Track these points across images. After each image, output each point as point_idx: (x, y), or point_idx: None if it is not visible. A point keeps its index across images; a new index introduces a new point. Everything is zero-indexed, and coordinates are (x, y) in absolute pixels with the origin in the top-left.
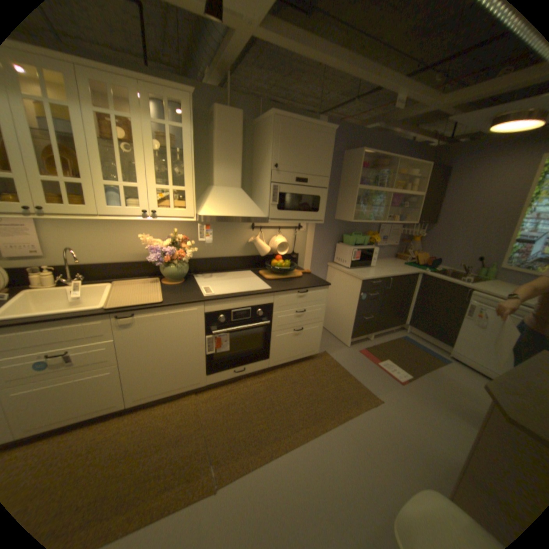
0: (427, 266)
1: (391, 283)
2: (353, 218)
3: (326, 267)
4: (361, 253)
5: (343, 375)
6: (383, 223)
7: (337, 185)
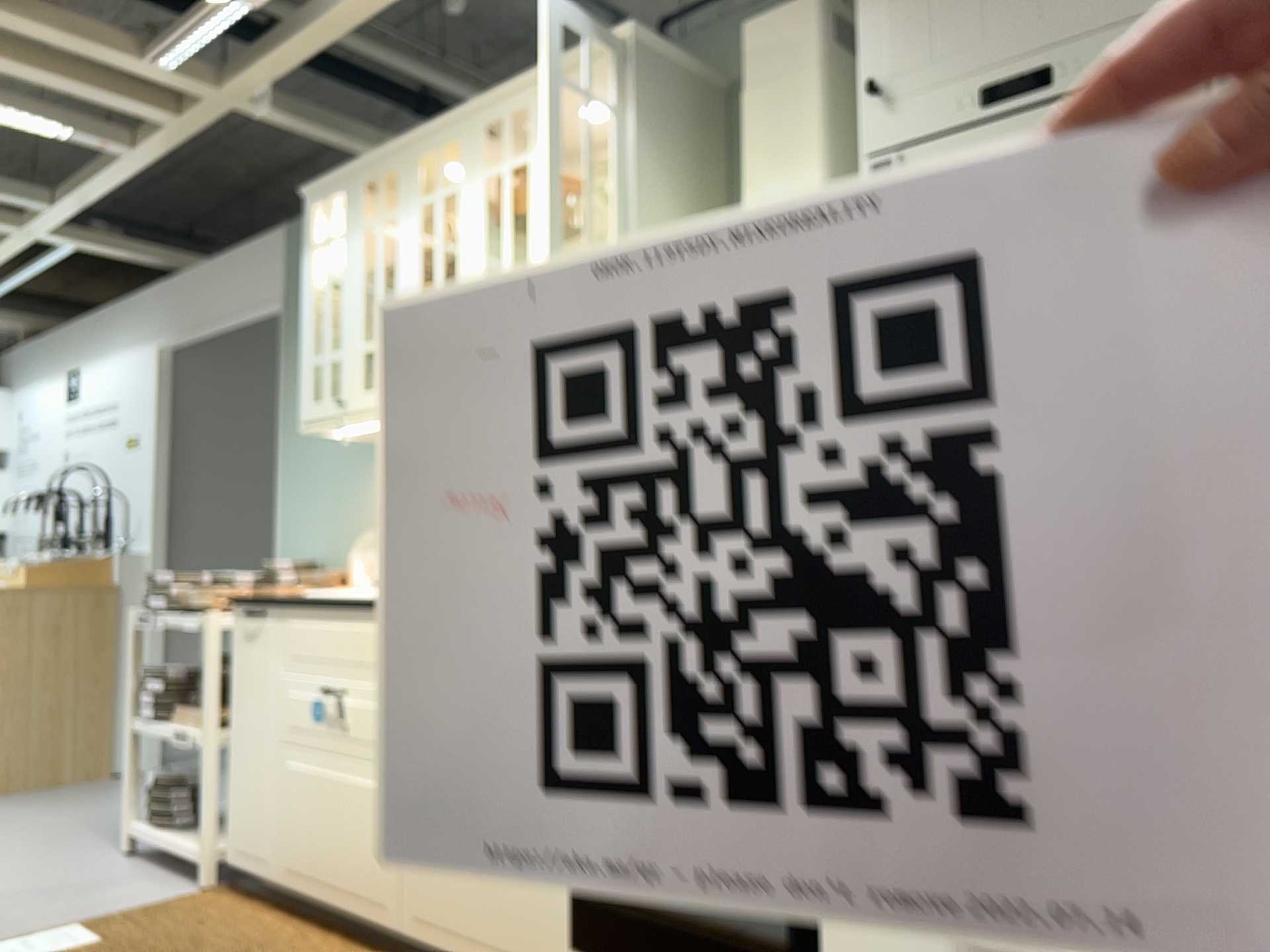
0: None
1: None
2: None
3: None
4: None
5: None
6: None
7: None
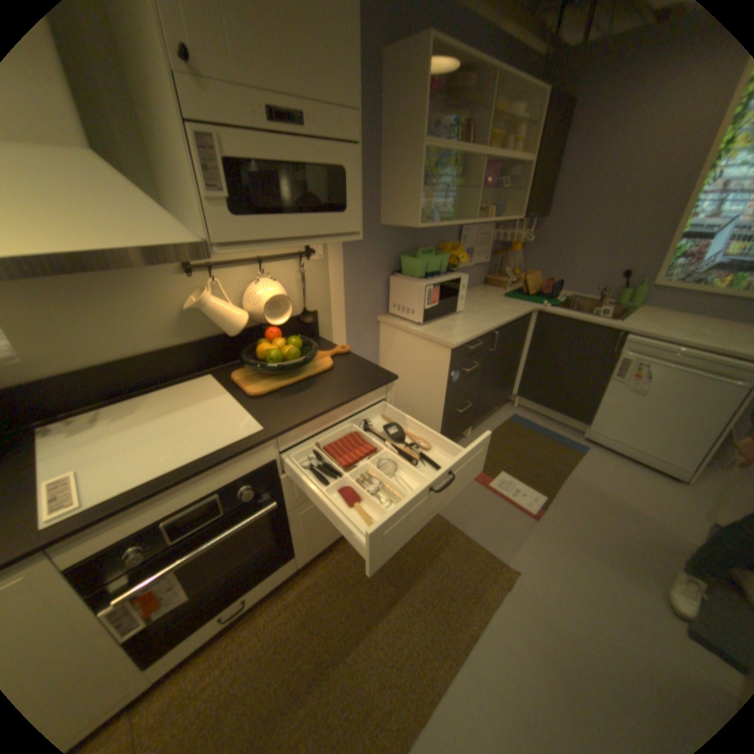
0: (539, 294)
1: (496, 340)
2: (419, 218)
3: (375, 324)
4: (439, 291)
5: (440, 530)
6: (466, 223)
7: (376, 140)
